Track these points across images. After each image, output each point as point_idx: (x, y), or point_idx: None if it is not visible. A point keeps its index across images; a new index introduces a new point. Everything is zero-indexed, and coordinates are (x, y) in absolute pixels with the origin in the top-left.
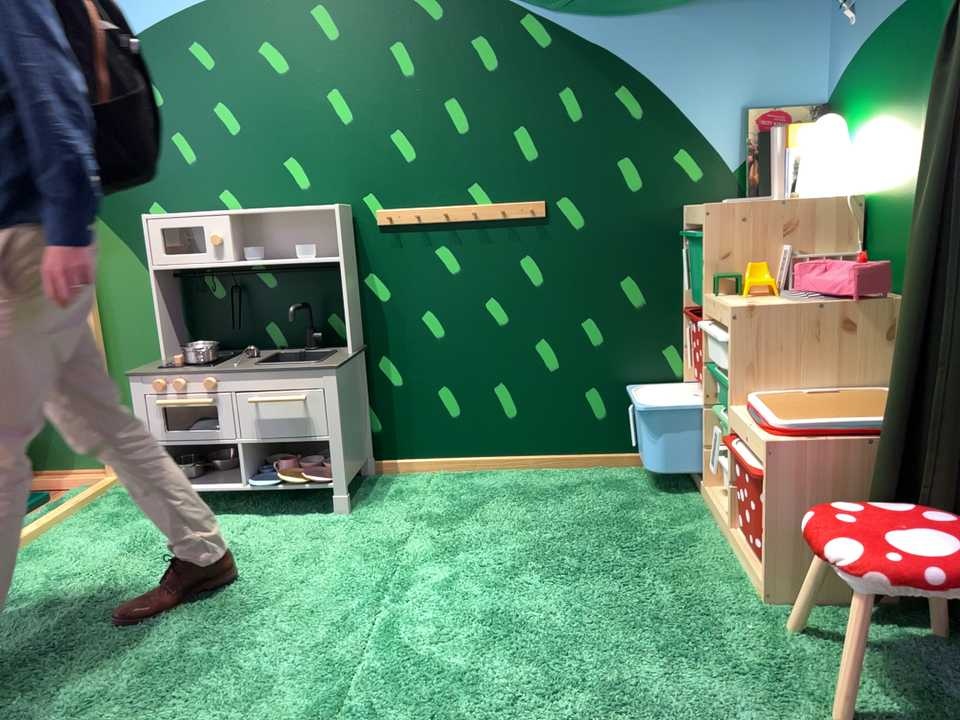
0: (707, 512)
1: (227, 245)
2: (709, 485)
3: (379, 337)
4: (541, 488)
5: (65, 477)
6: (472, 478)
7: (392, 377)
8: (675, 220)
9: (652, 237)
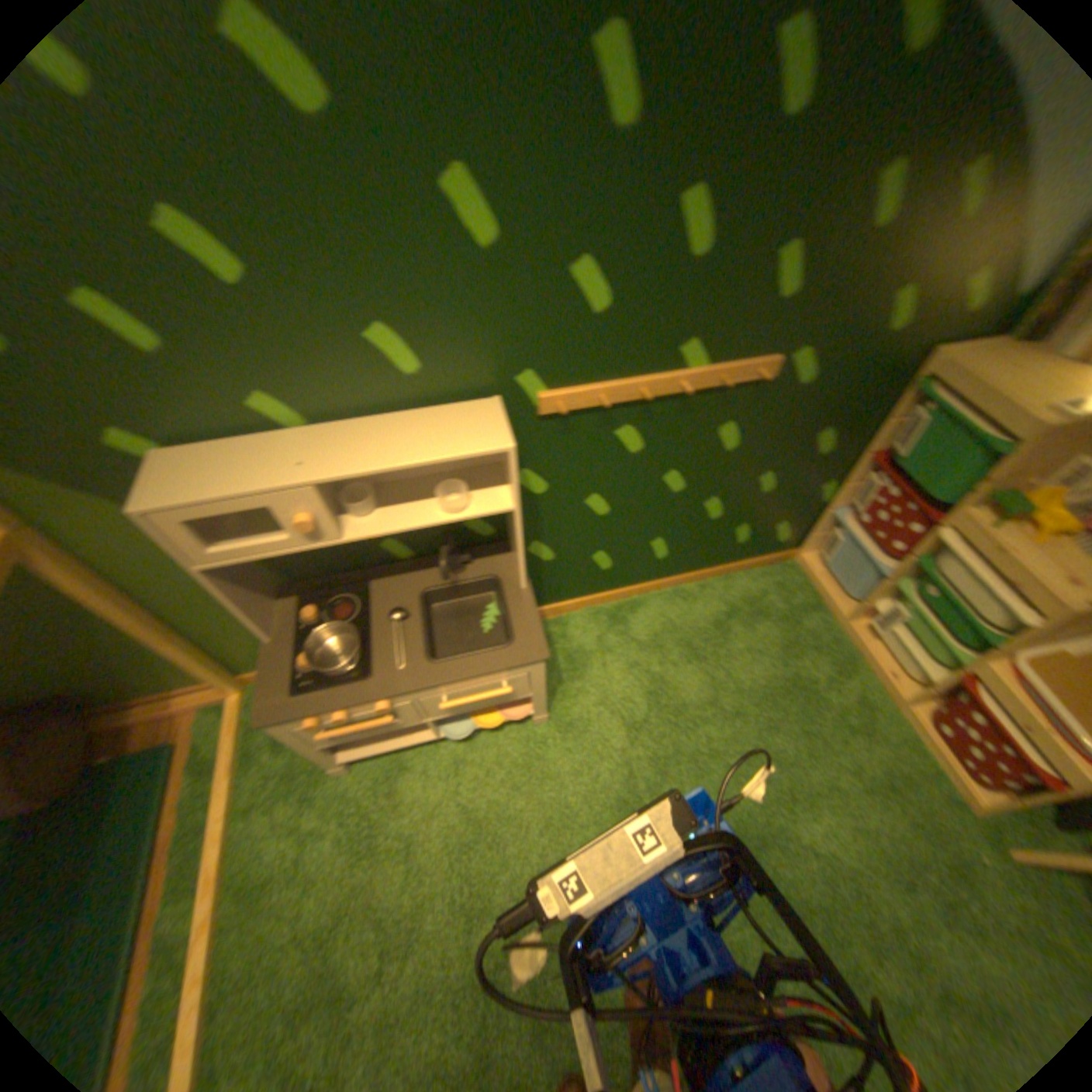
0: (857, 653)
1: (329, 521)
2: (854, 621)
3: (536, 529)
4: (698, 627)
5: (174, 703)
6: (623, 614)
7: (547, 556)
8: (920, 366)
9: (882, 387)
